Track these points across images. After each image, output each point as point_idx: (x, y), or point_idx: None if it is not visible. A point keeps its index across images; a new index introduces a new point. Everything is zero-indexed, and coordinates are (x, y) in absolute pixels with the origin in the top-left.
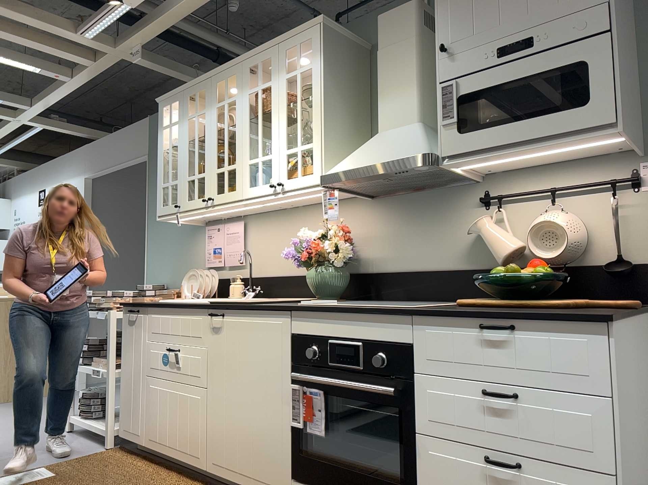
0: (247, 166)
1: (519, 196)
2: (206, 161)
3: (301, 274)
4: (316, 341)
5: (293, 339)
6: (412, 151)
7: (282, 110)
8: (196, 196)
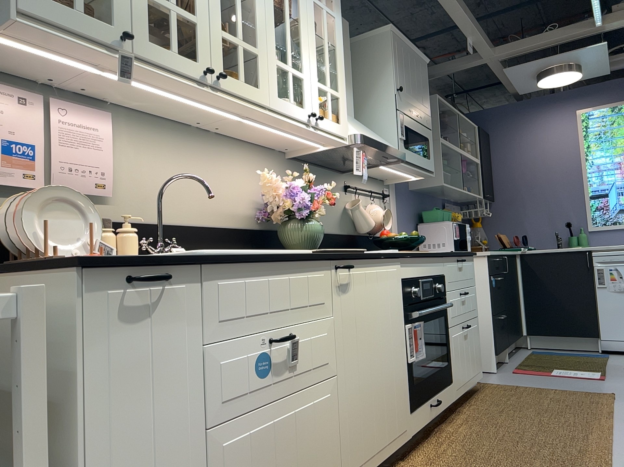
0: (275, 66)
1: (361, 190)
2: (199, 0)
3: (218, 226)
4: (413, 282)
5: (400, 284)
6: (394, 147)
7: (313, 34)
8: (174, 46)
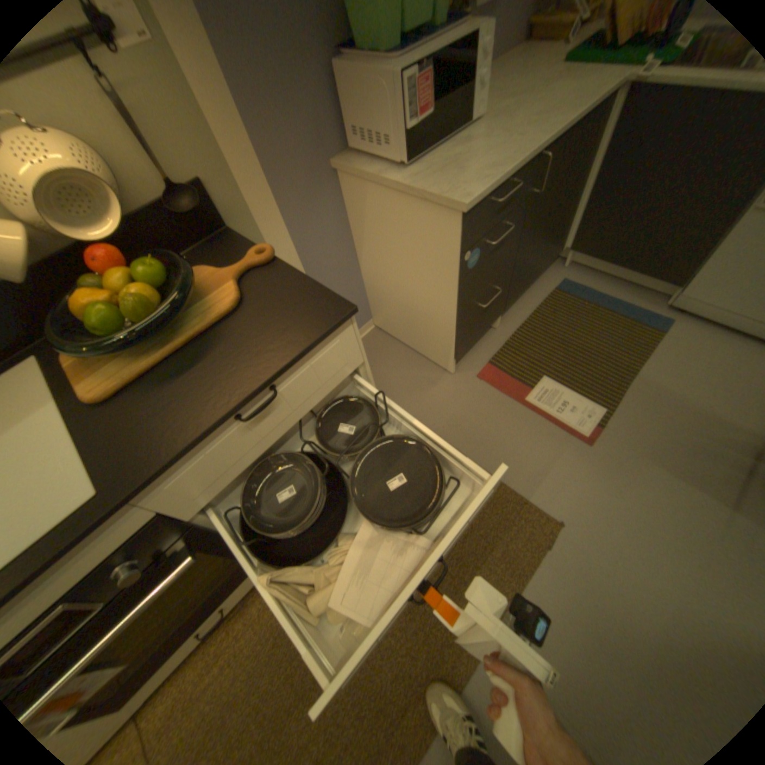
0: None
1: None
2: None
3: None
4: None
5: None
6: None
7: None
8: None
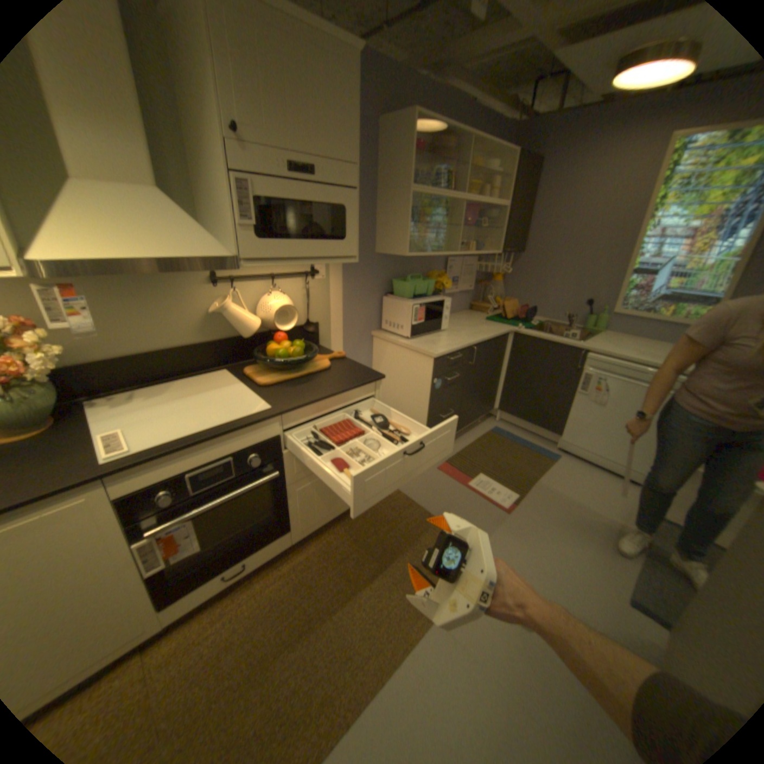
0: None
1: (246, 278)
2: None
3: None
4: (162, 486)
5: (113, 504)
6: (208, 247)
7: None
8: None
